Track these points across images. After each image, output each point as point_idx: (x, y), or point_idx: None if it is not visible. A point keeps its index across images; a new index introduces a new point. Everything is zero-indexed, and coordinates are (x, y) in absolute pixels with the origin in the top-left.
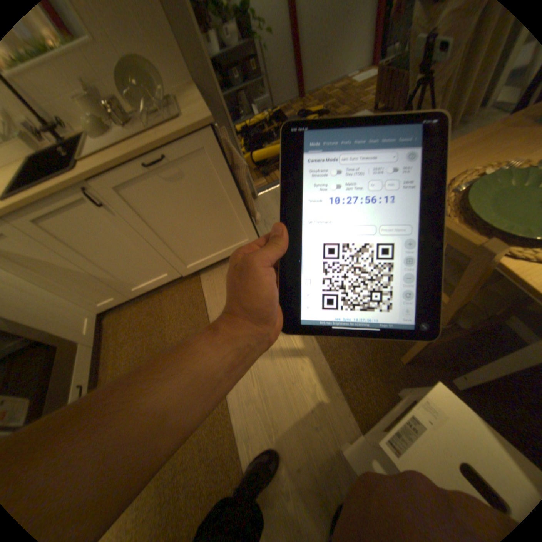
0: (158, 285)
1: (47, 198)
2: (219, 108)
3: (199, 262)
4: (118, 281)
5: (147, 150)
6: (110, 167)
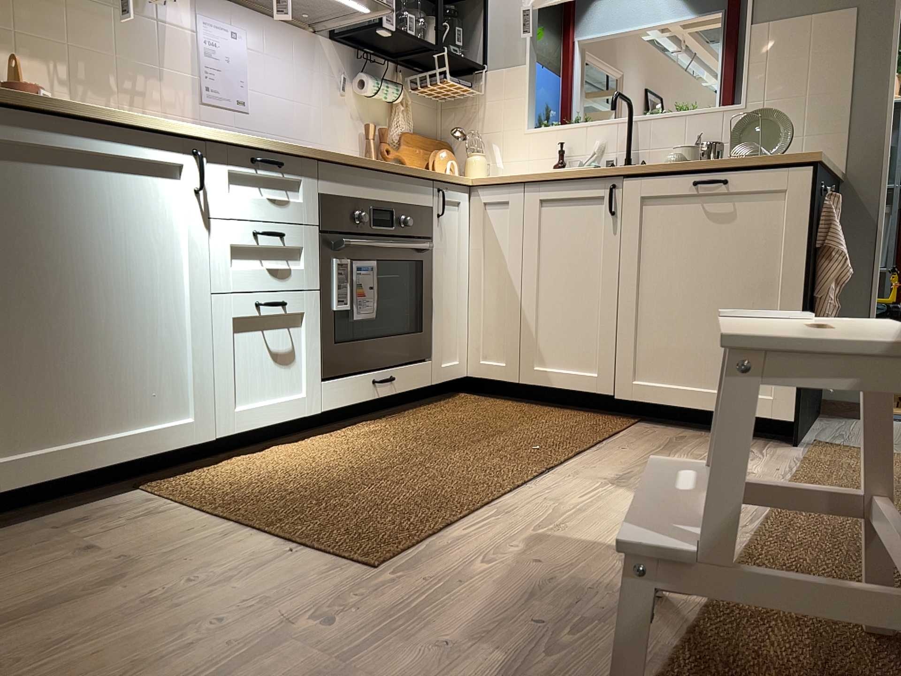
0: (570, 386)
1: (575, 179)
2: (864, 222)
3: (657, 385)
4: (535, 335)
5: (710, 175)
6: (656, 178)
